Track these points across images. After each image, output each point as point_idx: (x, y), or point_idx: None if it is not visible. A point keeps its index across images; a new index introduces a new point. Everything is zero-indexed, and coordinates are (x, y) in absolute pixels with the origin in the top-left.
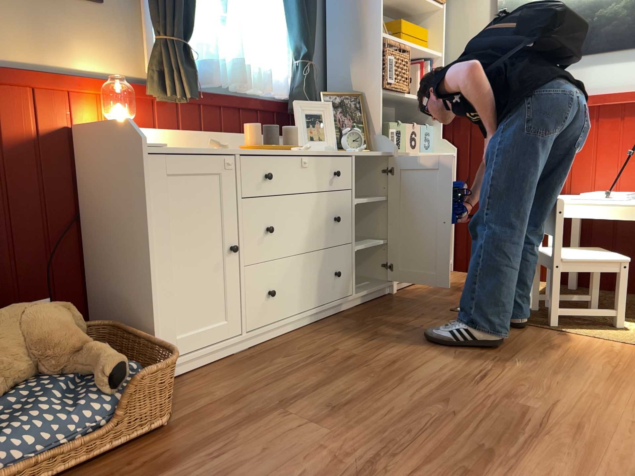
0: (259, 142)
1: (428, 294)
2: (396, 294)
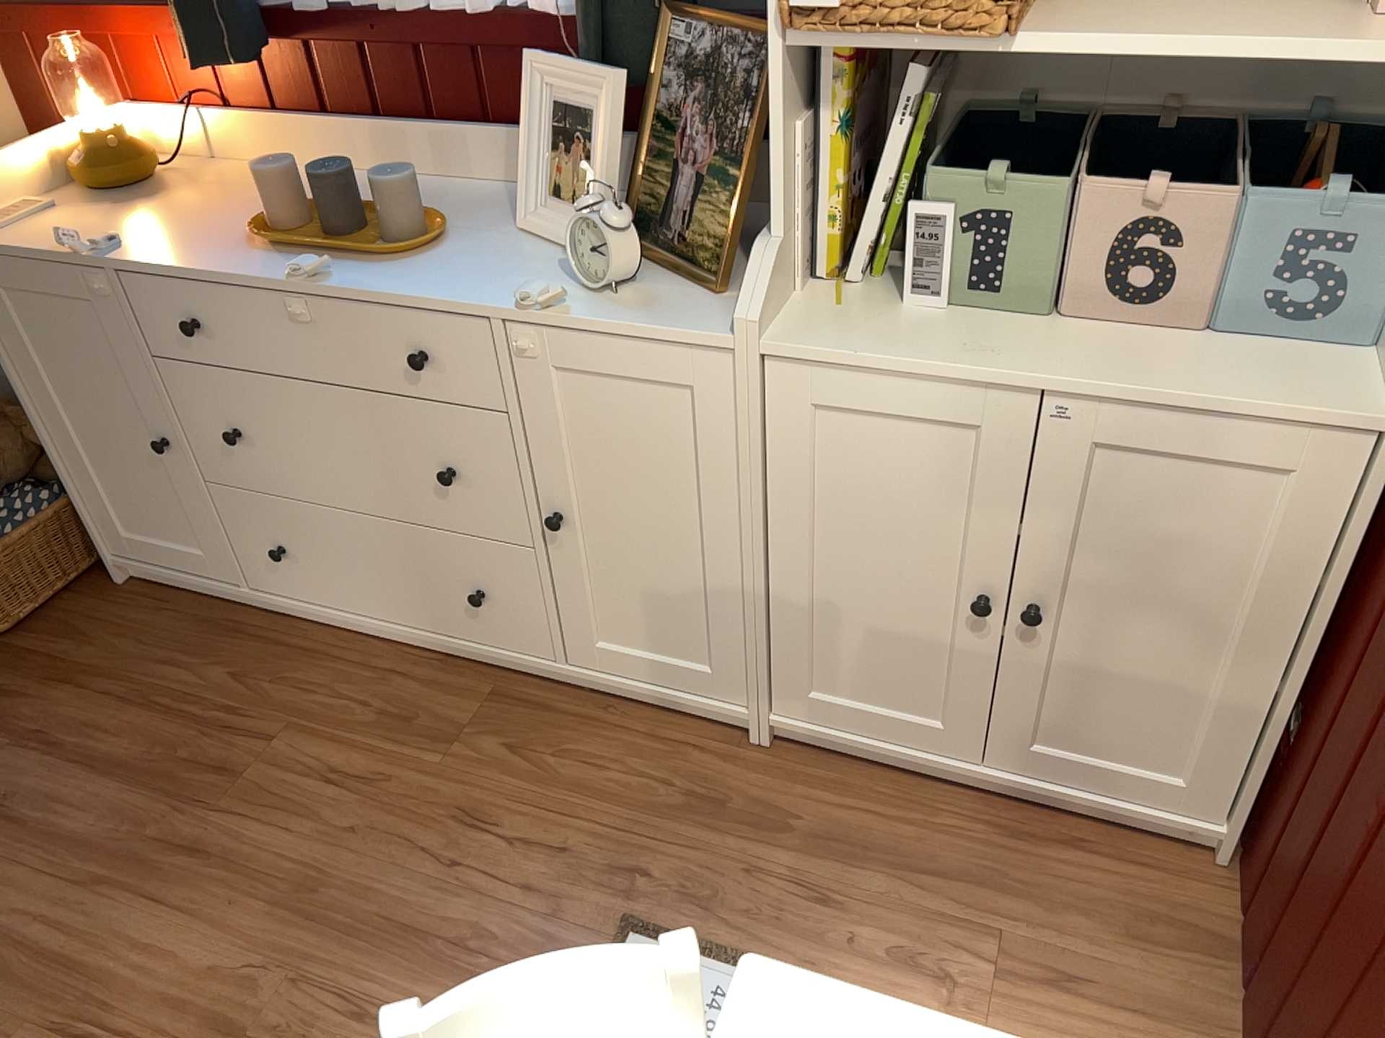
0: (294, 223)
1: (806, 824)
2: (764, 743)
